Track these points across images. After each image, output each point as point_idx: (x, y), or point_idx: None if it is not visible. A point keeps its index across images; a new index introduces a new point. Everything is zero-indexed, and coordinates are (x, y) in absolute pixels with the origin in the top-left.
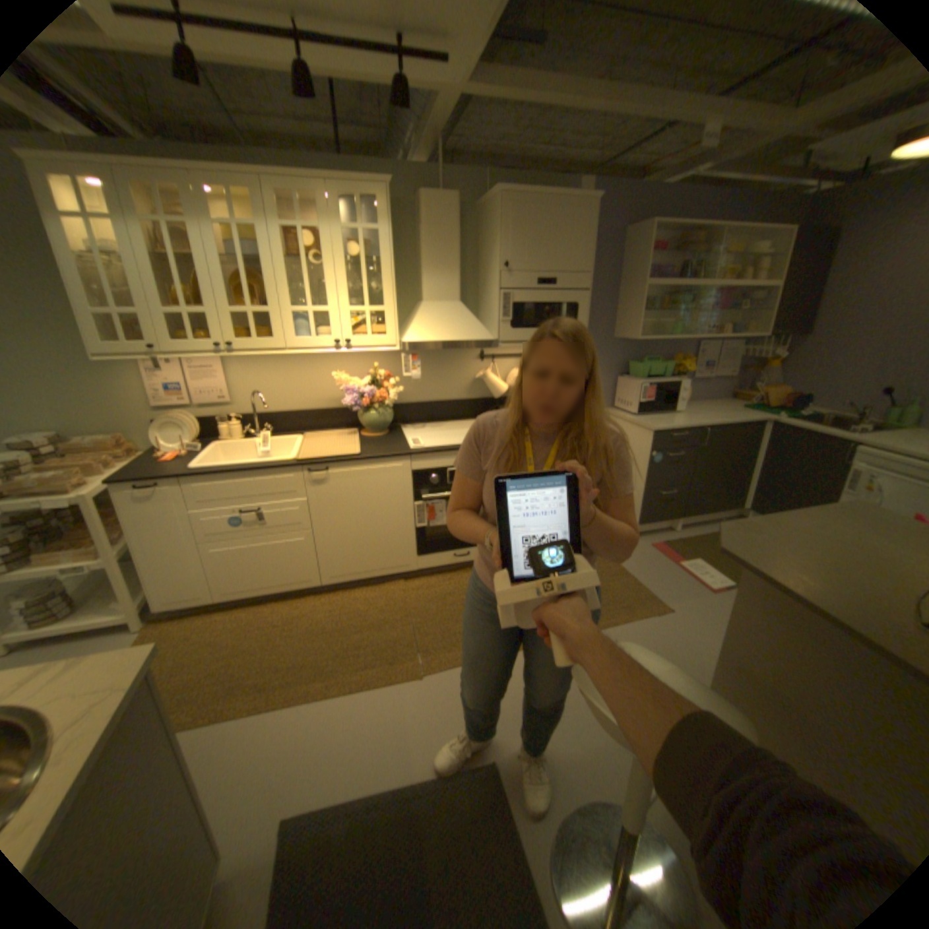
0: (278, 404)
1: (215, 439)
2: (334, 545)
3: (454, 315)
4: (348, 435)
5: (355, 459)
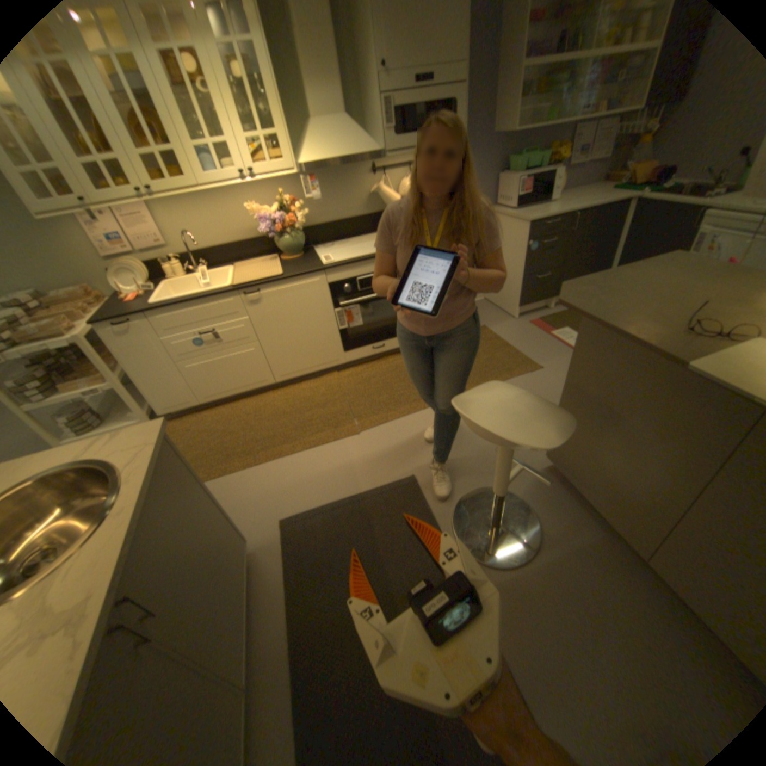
0: (205, 241)
1: (162, 278)
2: (278, 351)
3: (341, 129)
4: (270, 261)
5: (279, 279)
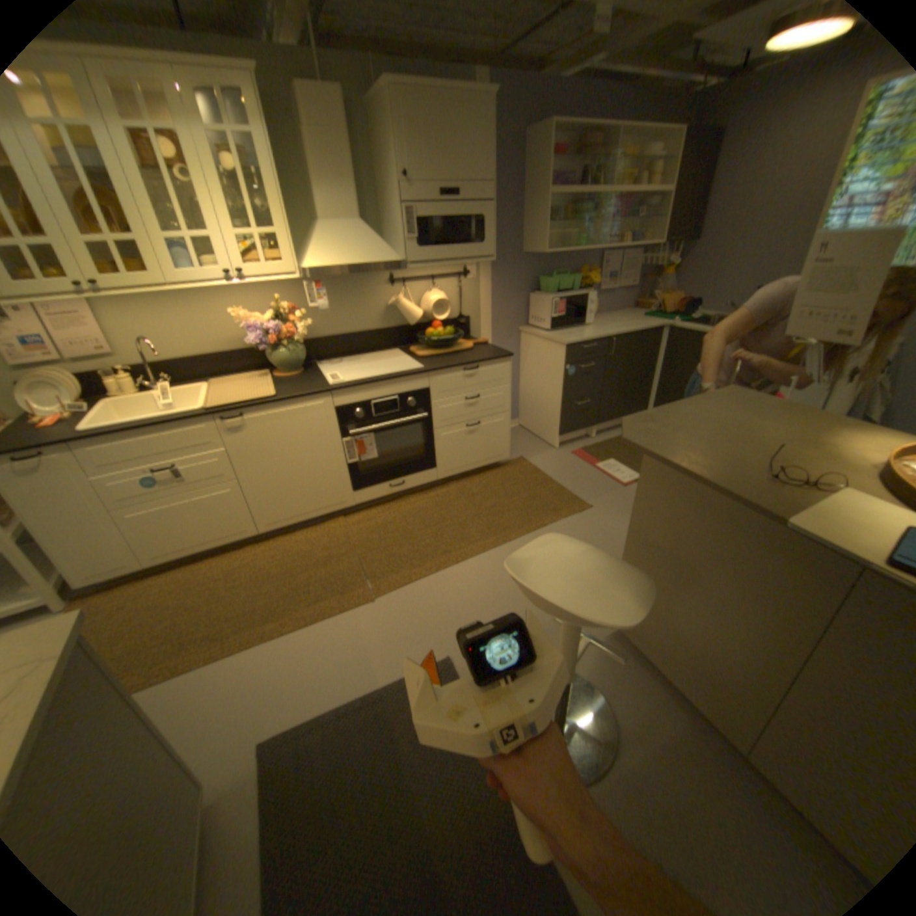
0: (171, 350)
1: (102, 396)
2: (264, 493)
3: (355, 235)
4: (259, 377)
5: (271, 401)
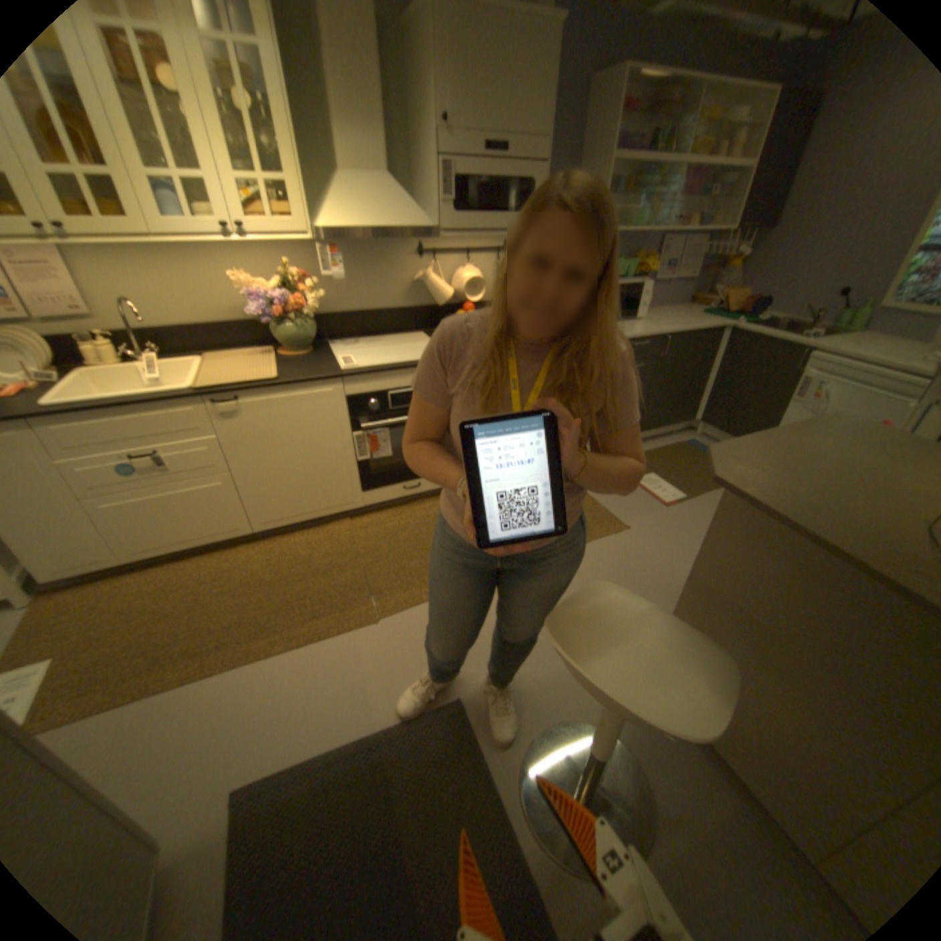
0: (161, 317)
1: (78, 365)
2: (262, 488)
3: (381, 193)
4: (262, 355)
5: (272, 385)
